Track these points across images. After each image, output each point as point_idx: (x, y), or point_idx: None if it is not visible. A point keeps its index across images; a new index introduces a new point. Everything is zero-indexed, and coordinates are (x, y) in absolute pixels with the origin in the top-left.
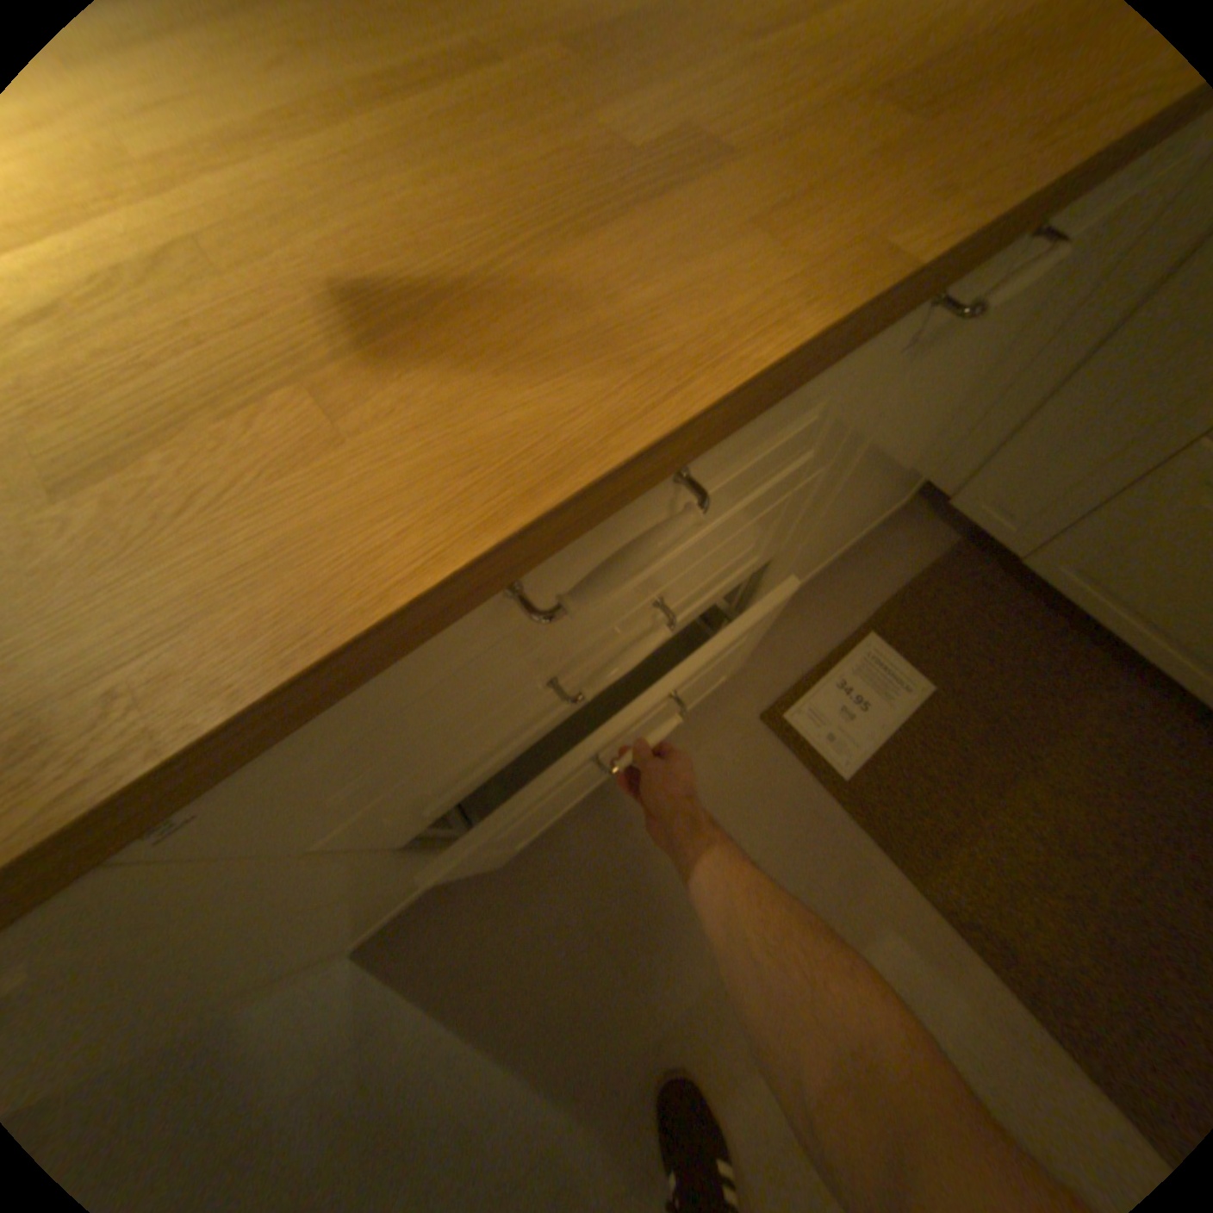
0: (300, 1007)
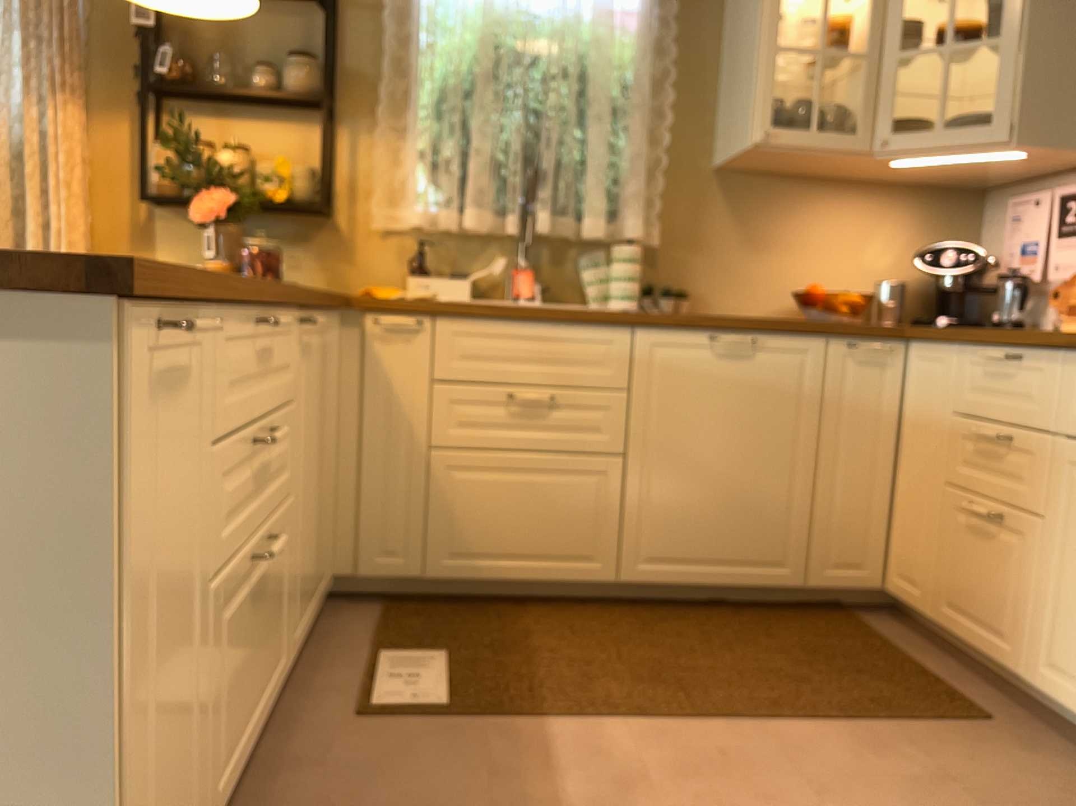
0: None
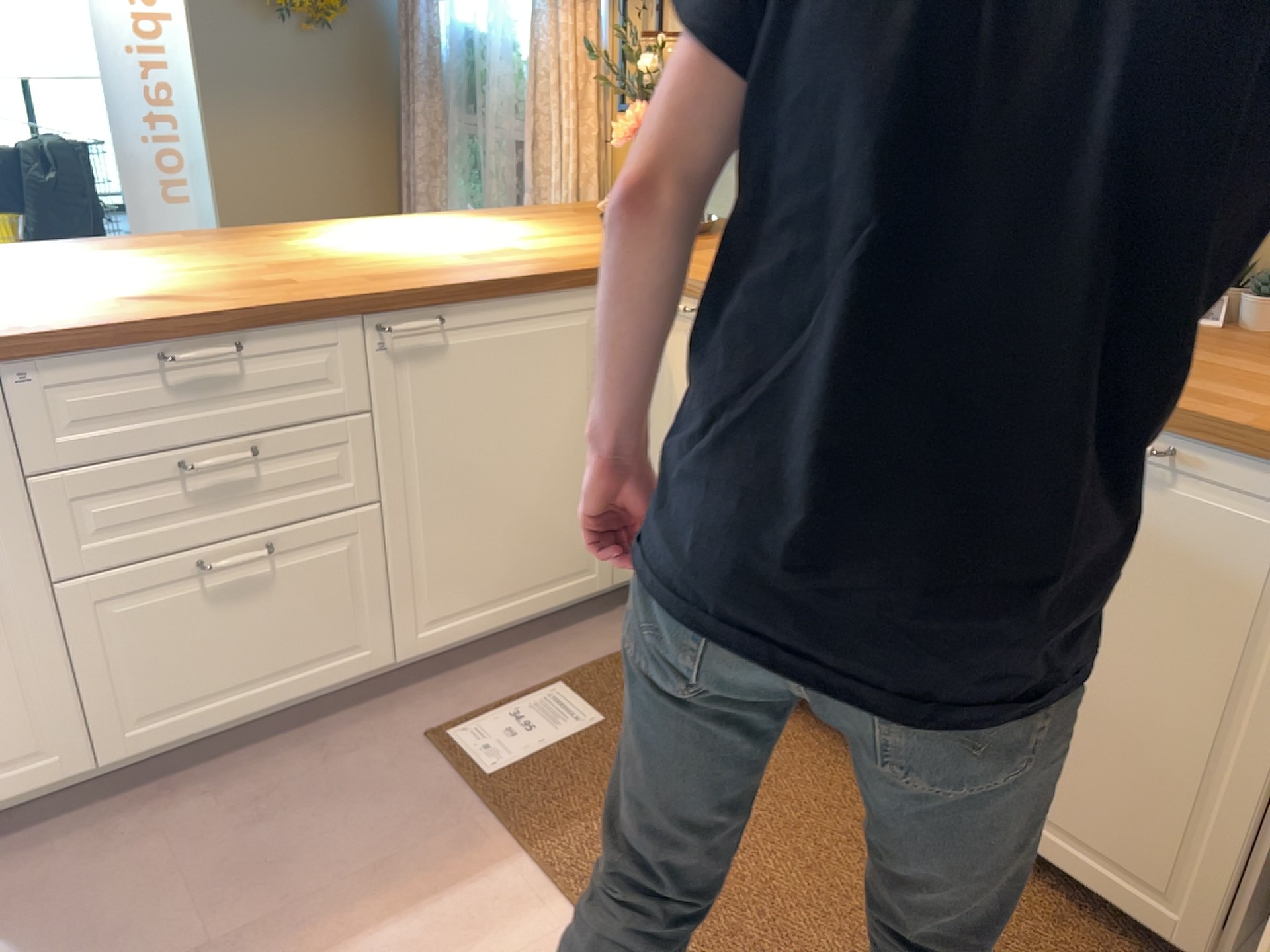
0: None
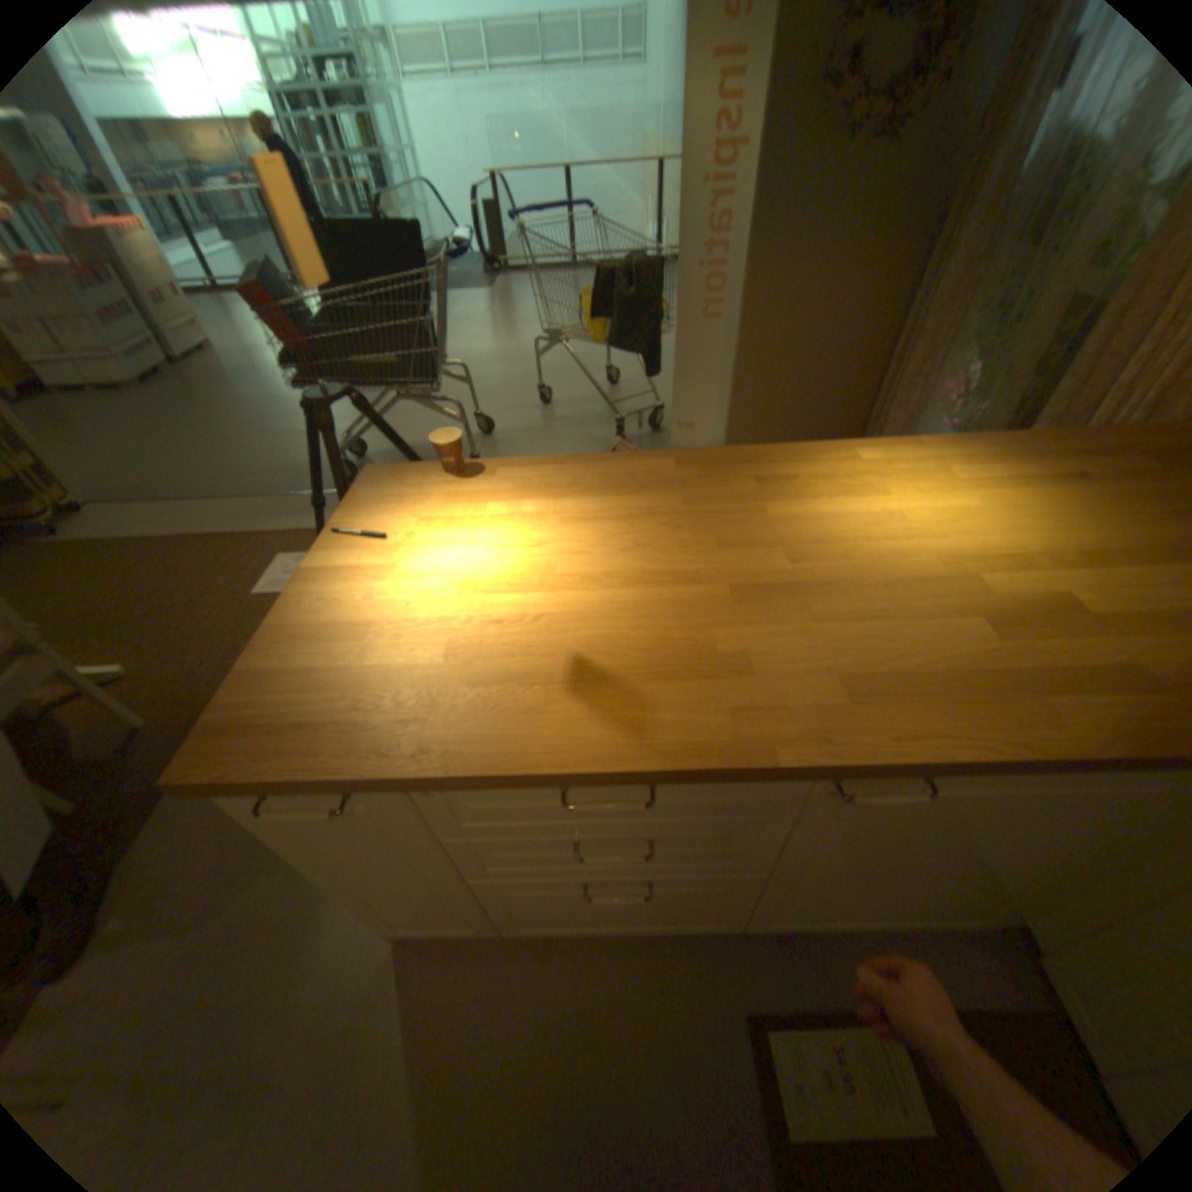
0: (353, 955)
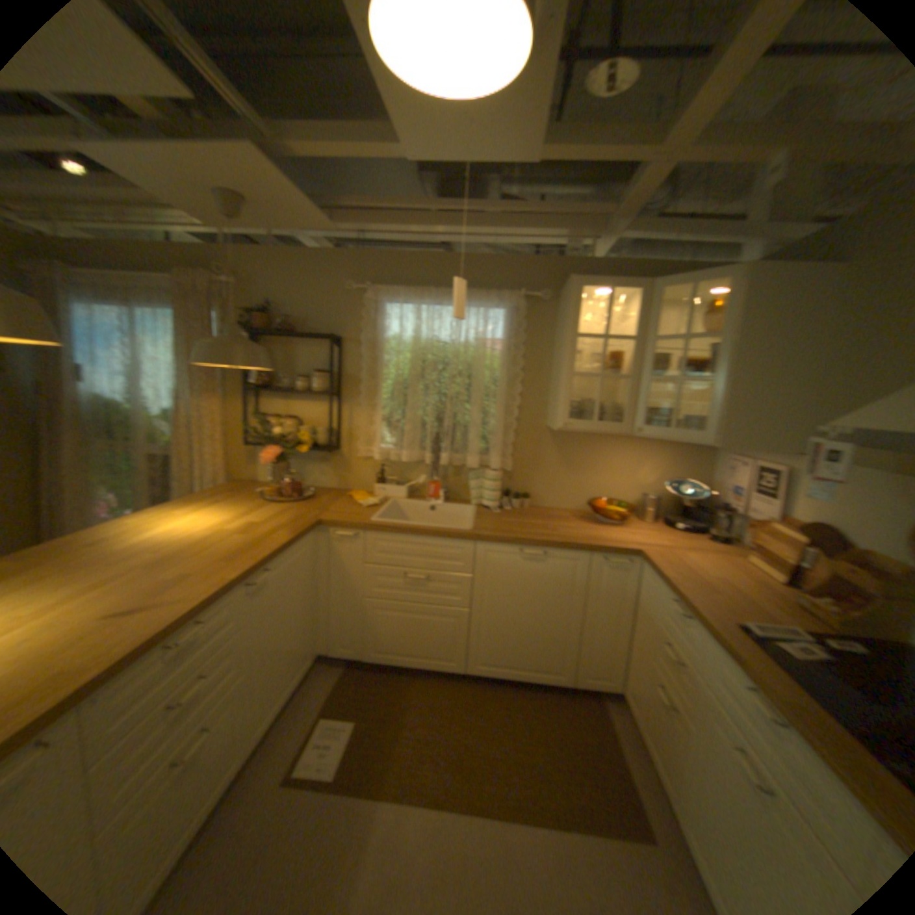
0: None
